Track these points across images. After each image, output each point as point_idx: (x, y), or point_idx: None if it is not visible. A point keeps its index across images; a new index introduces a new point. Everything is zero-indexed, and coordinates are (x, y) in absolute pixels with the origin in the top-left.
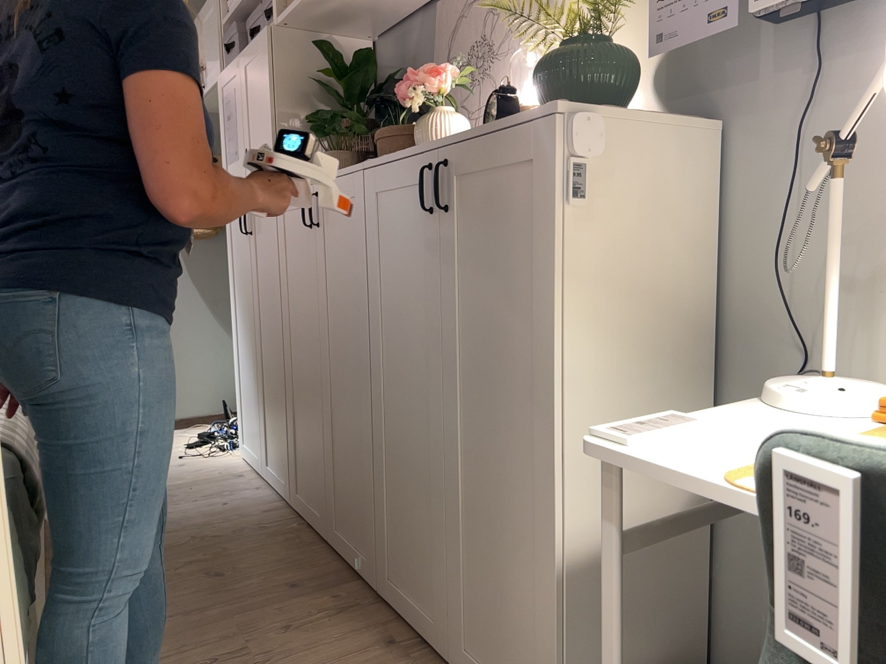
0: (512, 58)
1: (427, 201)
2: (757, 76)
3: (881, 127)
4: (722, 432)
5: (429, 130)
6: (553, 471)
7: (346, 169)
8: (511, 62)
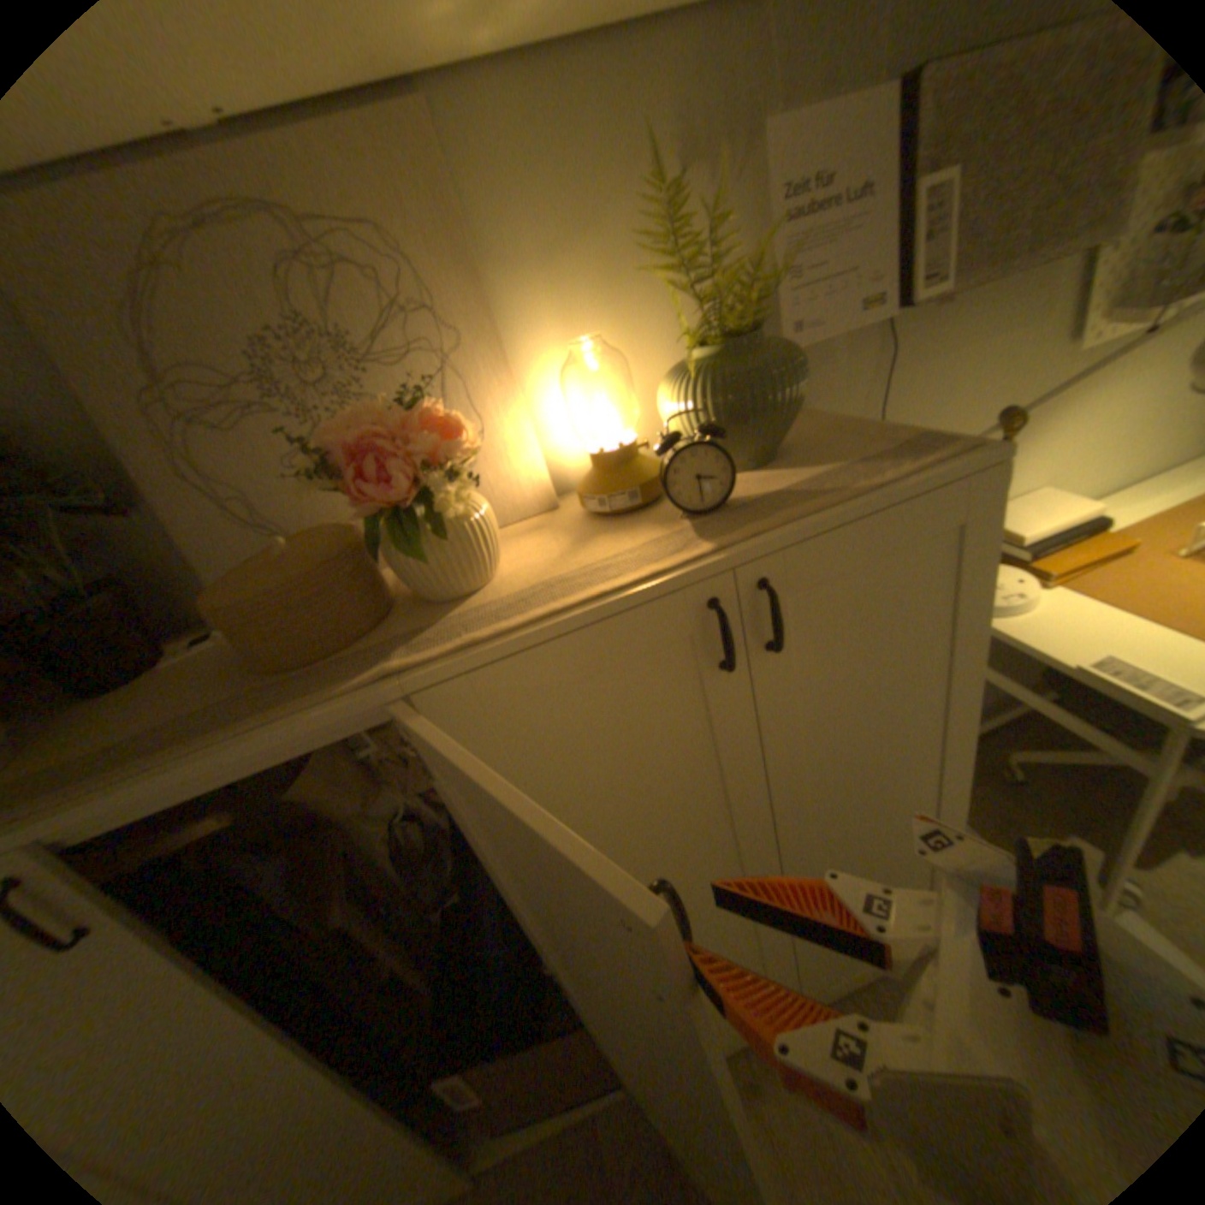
0: (470, 361)
1: (706, 653)
2: (825, 357)
3: (922, 391)
4: (1084, 650)
5: (467, 537)
6: (964, 781)
7: (250, 723)
8: (449, 365)
